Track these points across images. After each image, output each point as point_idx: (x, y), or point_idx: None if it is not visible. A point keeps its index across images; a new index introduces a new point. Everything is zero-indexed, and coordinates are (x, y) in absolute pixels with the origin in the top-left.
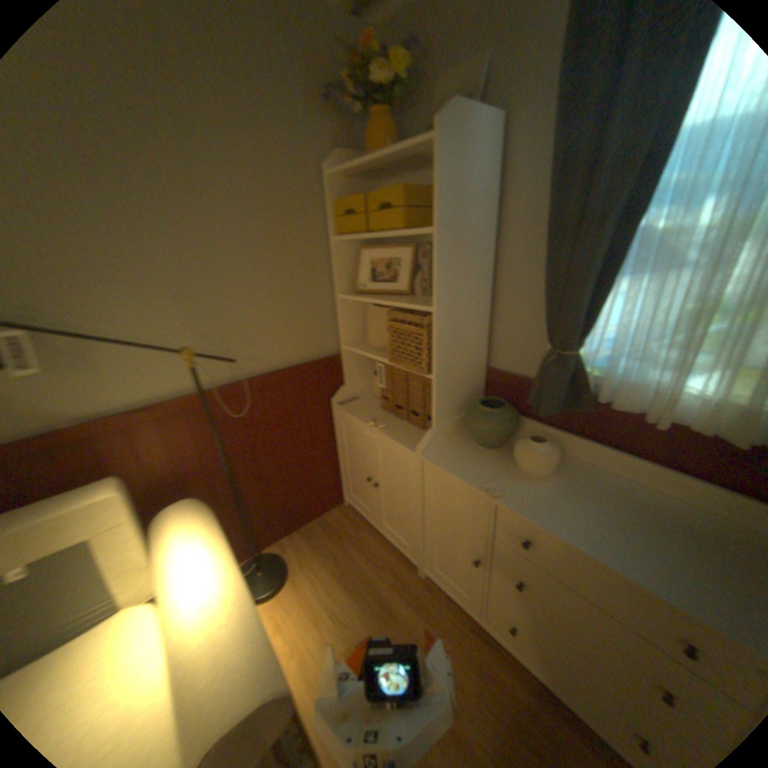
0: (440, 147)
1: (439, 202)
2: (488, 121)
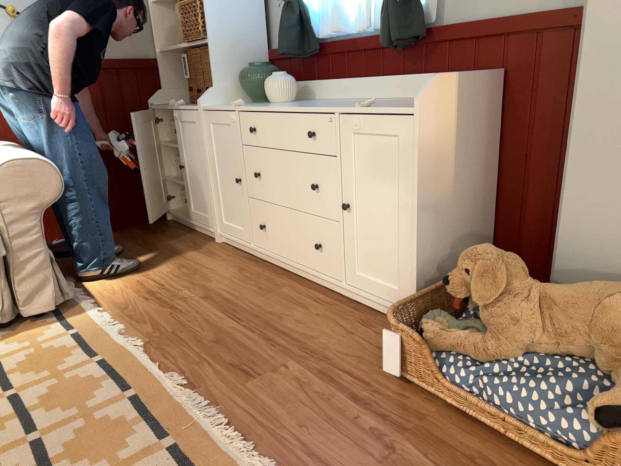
0: None
1: None
2: None
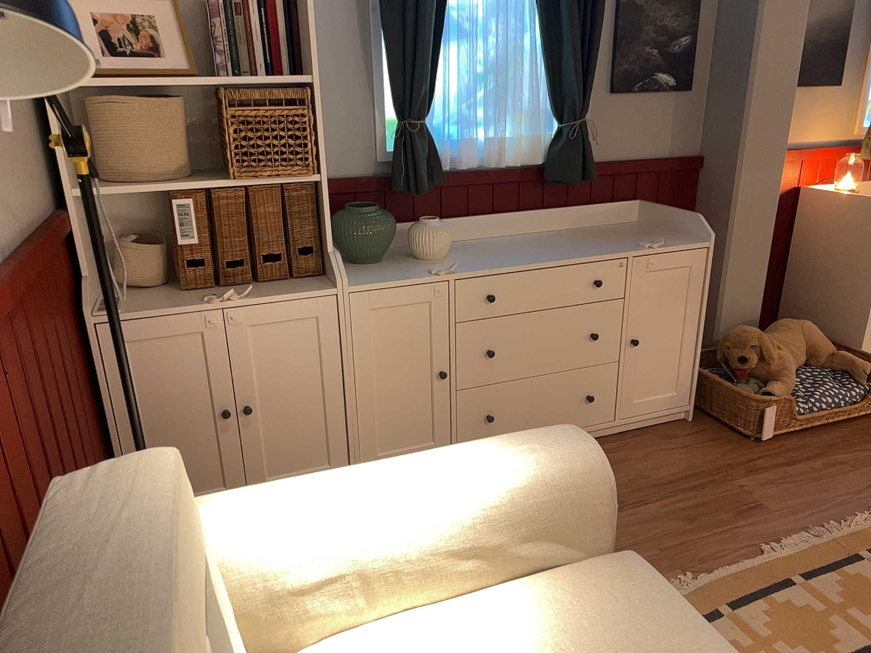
0: None
1: None
2: None
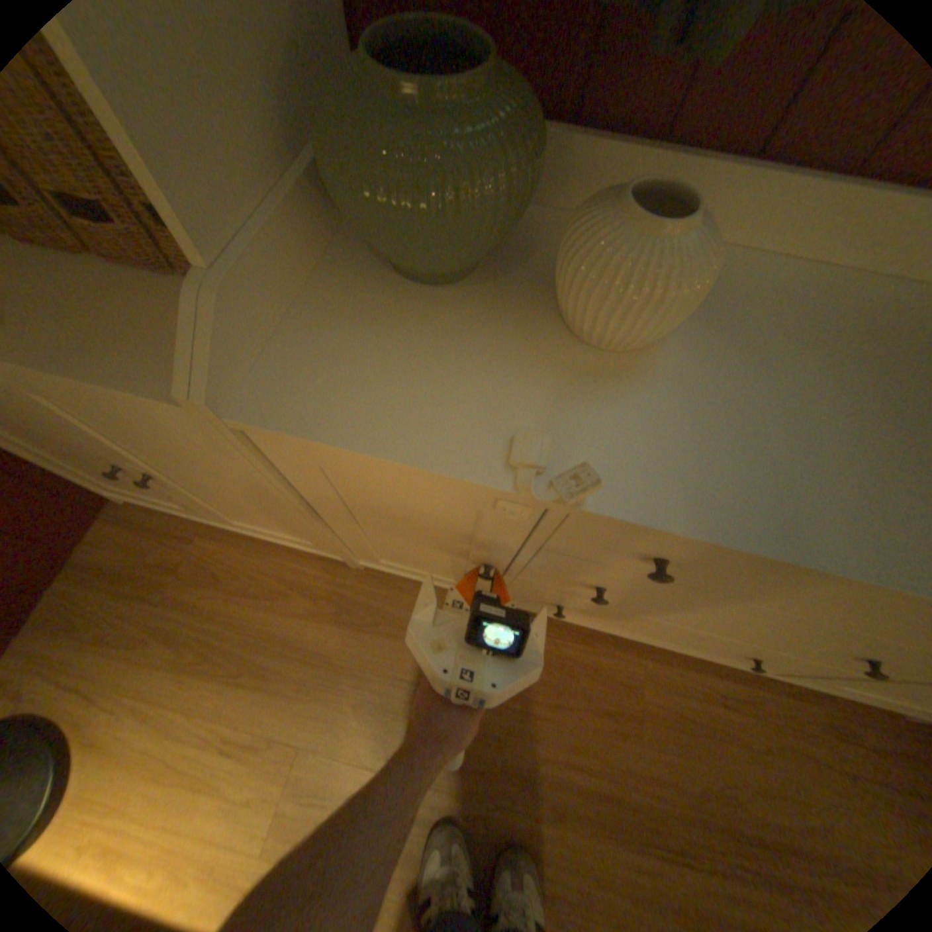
0: None
1: None
2: None
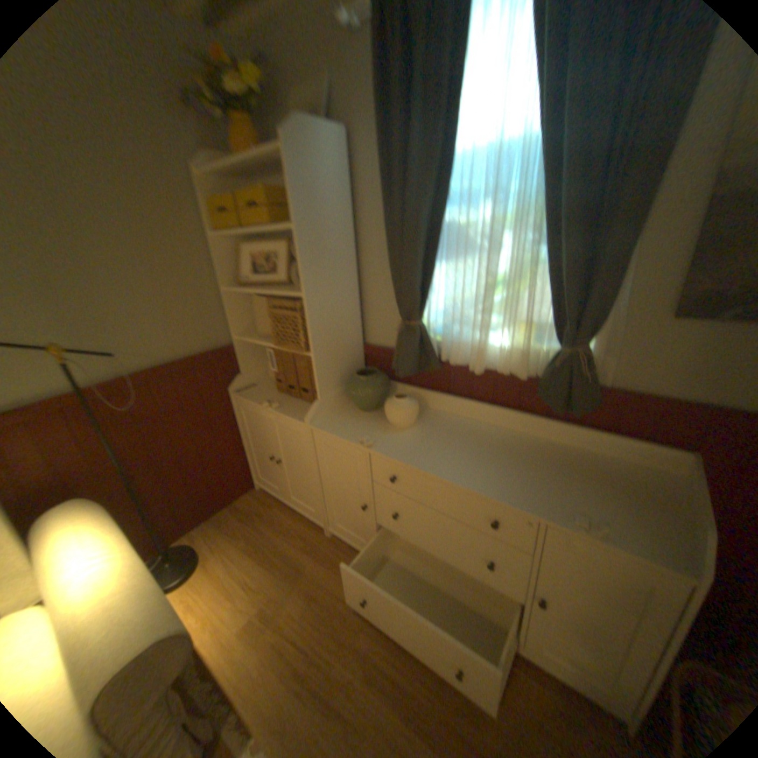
0: (286, 154)
1: (293, 200)
2: (329, 133)
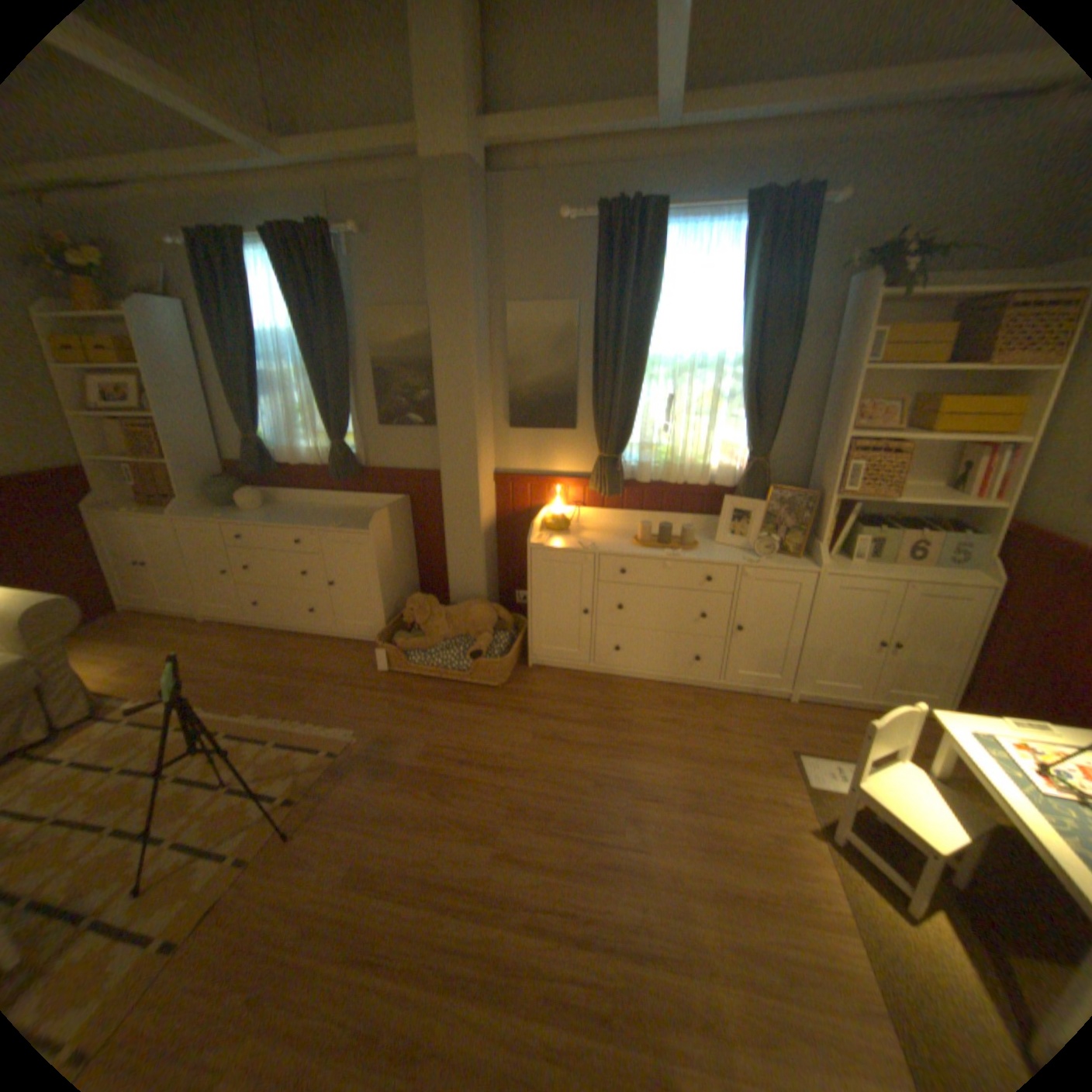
0: (129, 325)
1: (138, 354)
2: (166, 310)
